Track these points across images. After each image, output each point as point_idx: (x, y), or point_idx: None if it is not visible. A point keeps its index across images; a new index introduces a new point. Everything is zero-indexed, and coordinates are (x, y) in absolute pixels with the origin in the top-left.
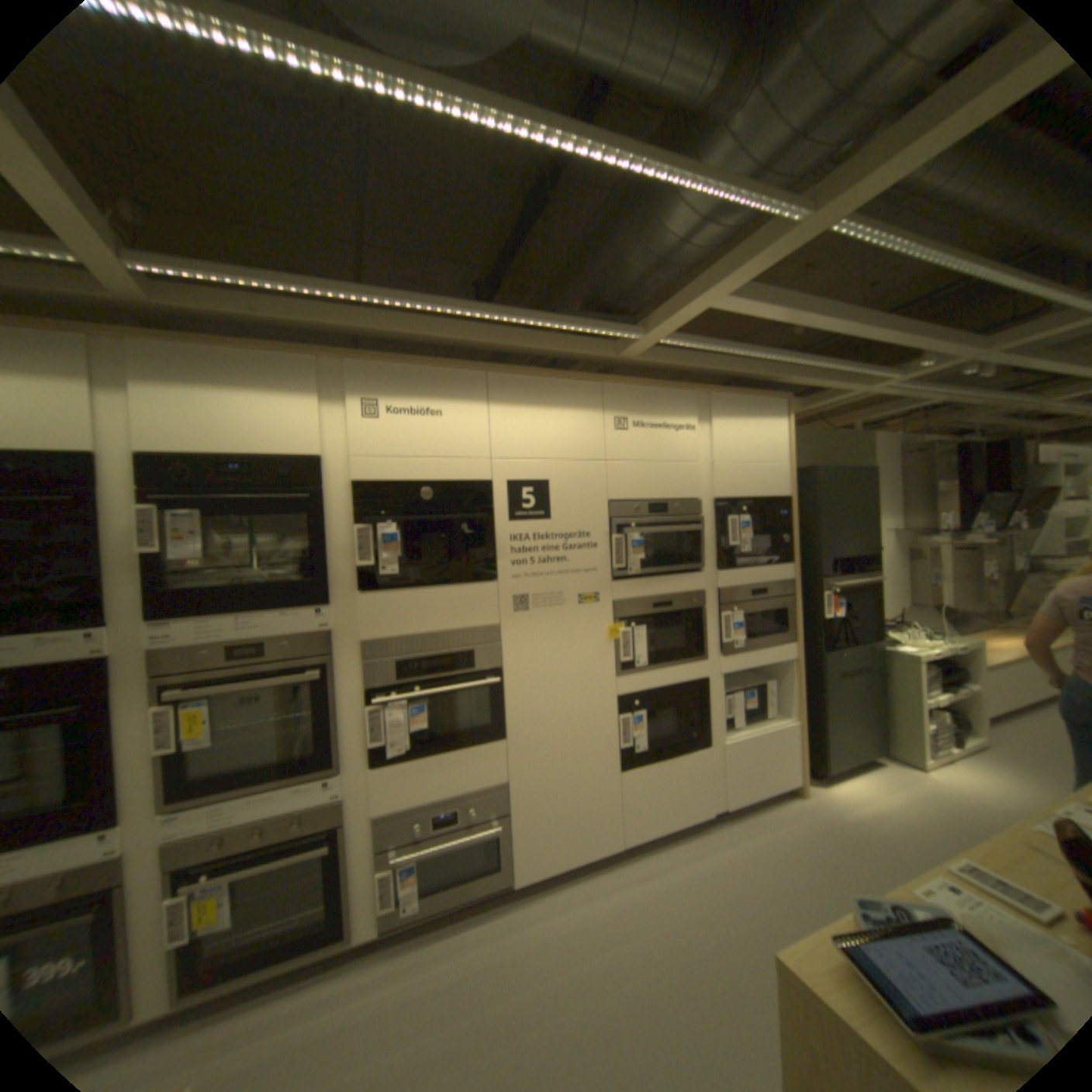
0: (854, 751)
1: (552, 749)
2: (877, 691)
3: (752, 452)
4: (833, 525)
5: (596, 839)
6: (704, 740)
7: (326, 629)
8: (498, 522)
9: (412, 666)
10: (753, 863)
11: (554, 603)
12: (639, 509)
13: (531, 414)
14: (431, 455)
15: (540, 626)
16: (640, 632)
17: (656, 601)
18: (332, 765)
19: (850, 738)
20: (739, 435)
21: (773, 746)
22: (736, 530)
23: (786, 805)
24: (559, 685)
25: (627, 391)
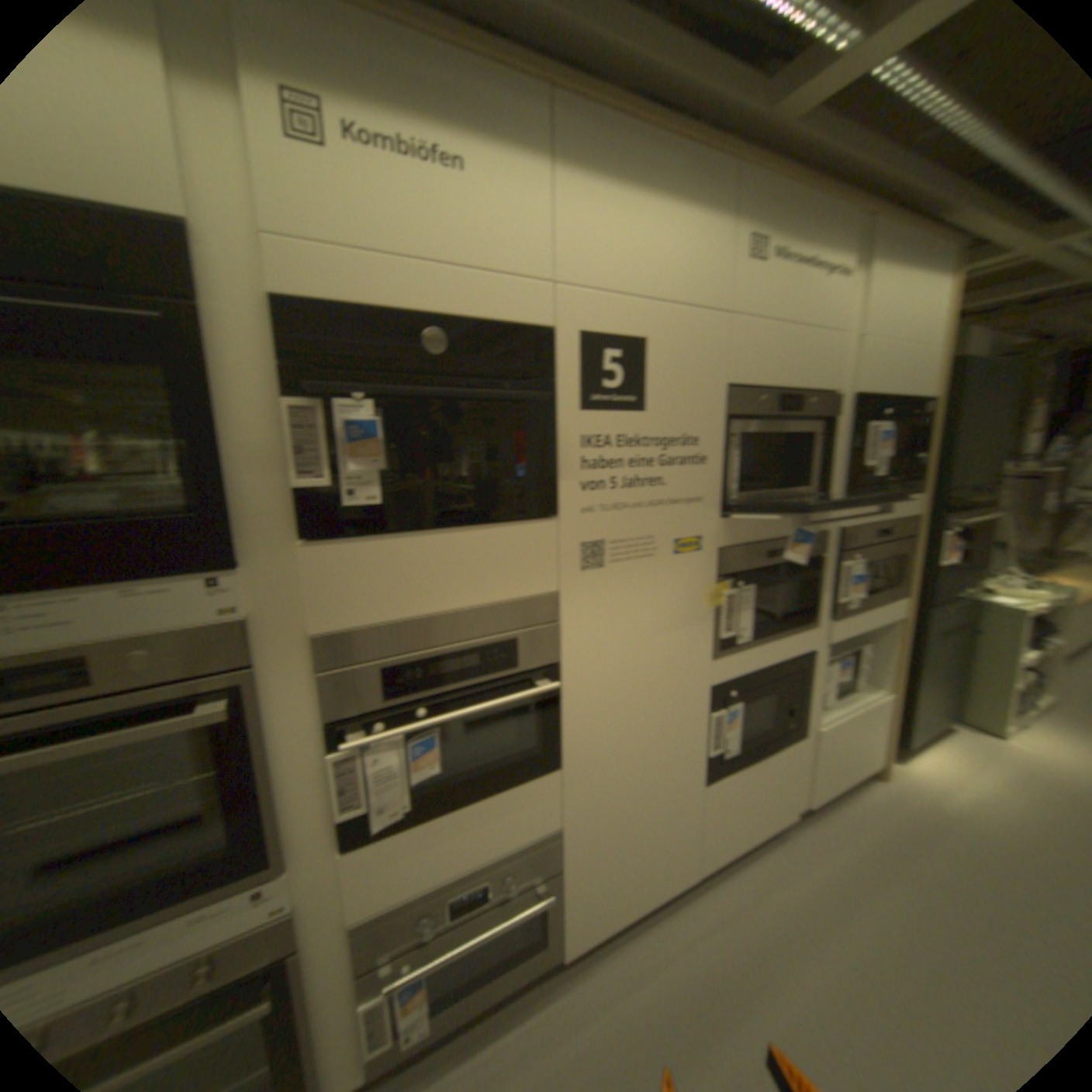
0: (937, 721)
1: (626, 772)
2: (968, 650)
3: (911, 325)
4: (971, 442)
5: (671, 876)
6: (802, 731)
7: (237, 616)
8: (564, 409)
9: (414, 673)
10: (862, 887)
11: (643, 553)
12: (770, 402)
13: (628, 200)
14: (446, 255)
15: (621, 591)
16: (749, 593)
17: (774, 547)
18: (271, 860)
19: (937, 706)
20: (901, 294)
21: (868, 727)
22: (878, 443)
23: (866, 790)
24: (641, 680)
25: (776, 185)
